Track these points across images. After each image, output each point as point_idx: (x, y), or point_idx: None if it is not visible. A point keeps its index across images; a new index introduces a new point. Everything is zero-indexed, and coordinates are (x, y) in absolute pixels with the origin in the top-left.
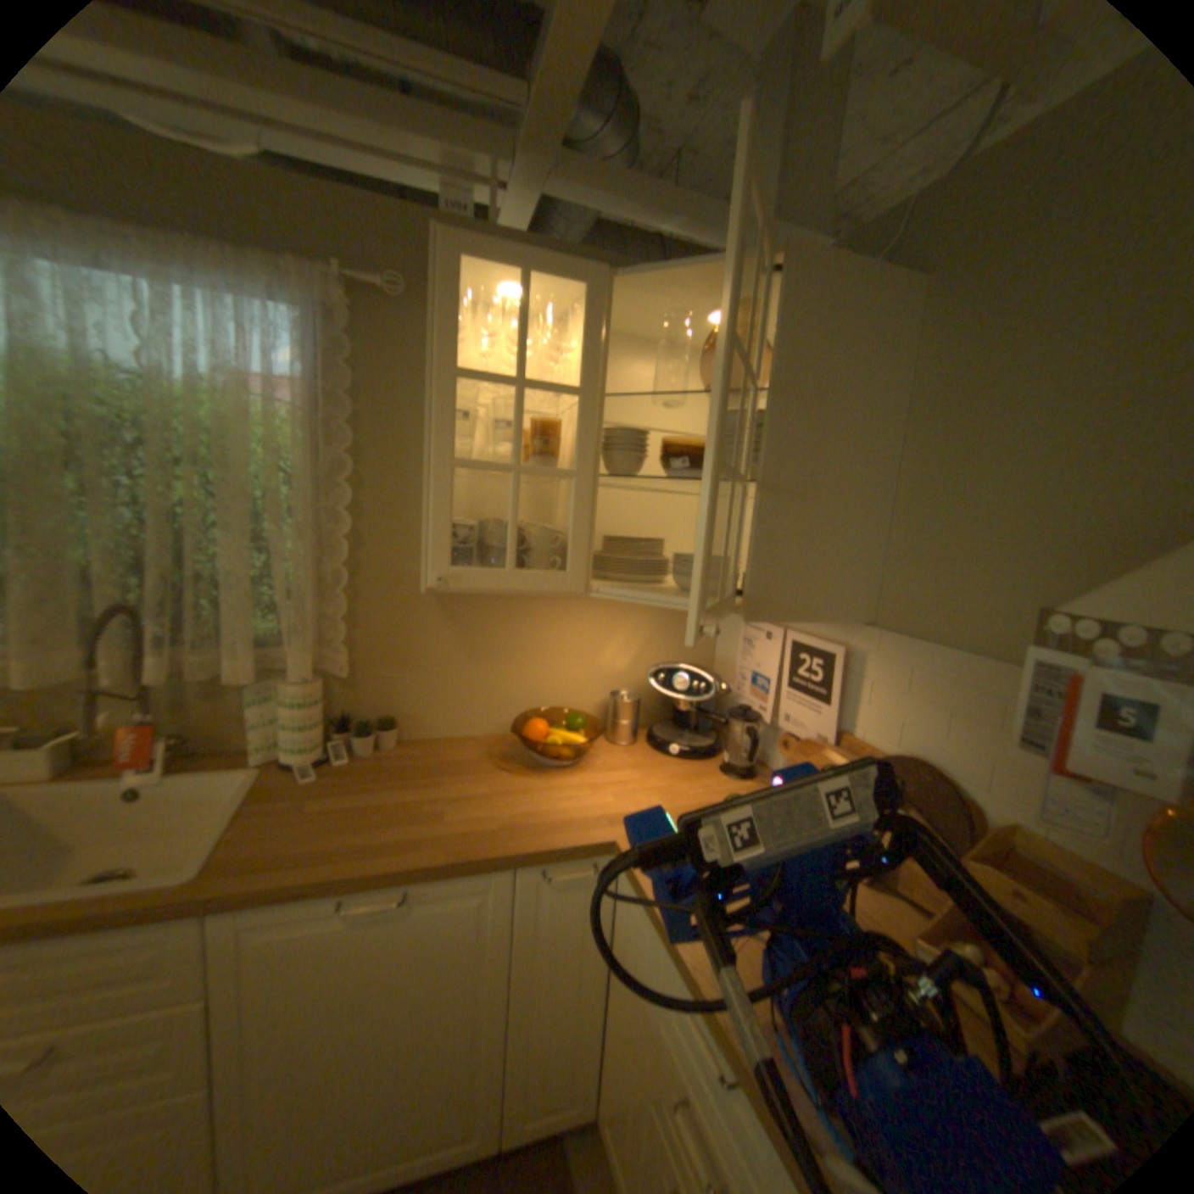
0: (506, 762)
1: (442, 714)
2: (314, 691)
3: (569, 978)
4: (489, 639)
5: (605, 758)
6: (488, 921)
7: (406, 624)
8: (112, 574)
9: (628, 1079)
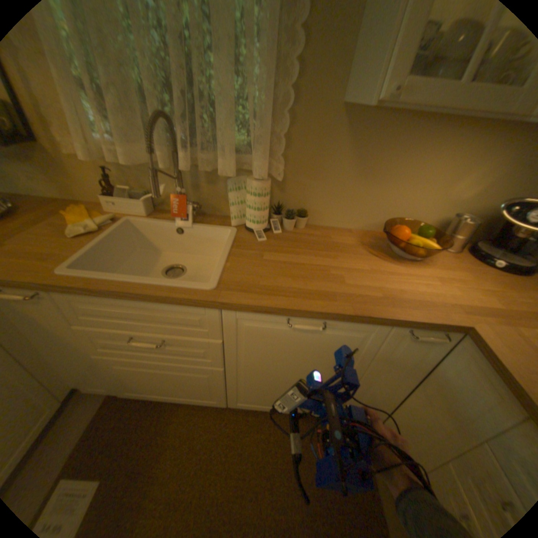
0: (374, 249)
1: (335, 211)
2: (268, 185)
3: (400, 378)
4: (379, 162)
5: (443, 259)
6: (368, 345)
7: (325, 144)
8: (156, 88)
9: (426, 434)
